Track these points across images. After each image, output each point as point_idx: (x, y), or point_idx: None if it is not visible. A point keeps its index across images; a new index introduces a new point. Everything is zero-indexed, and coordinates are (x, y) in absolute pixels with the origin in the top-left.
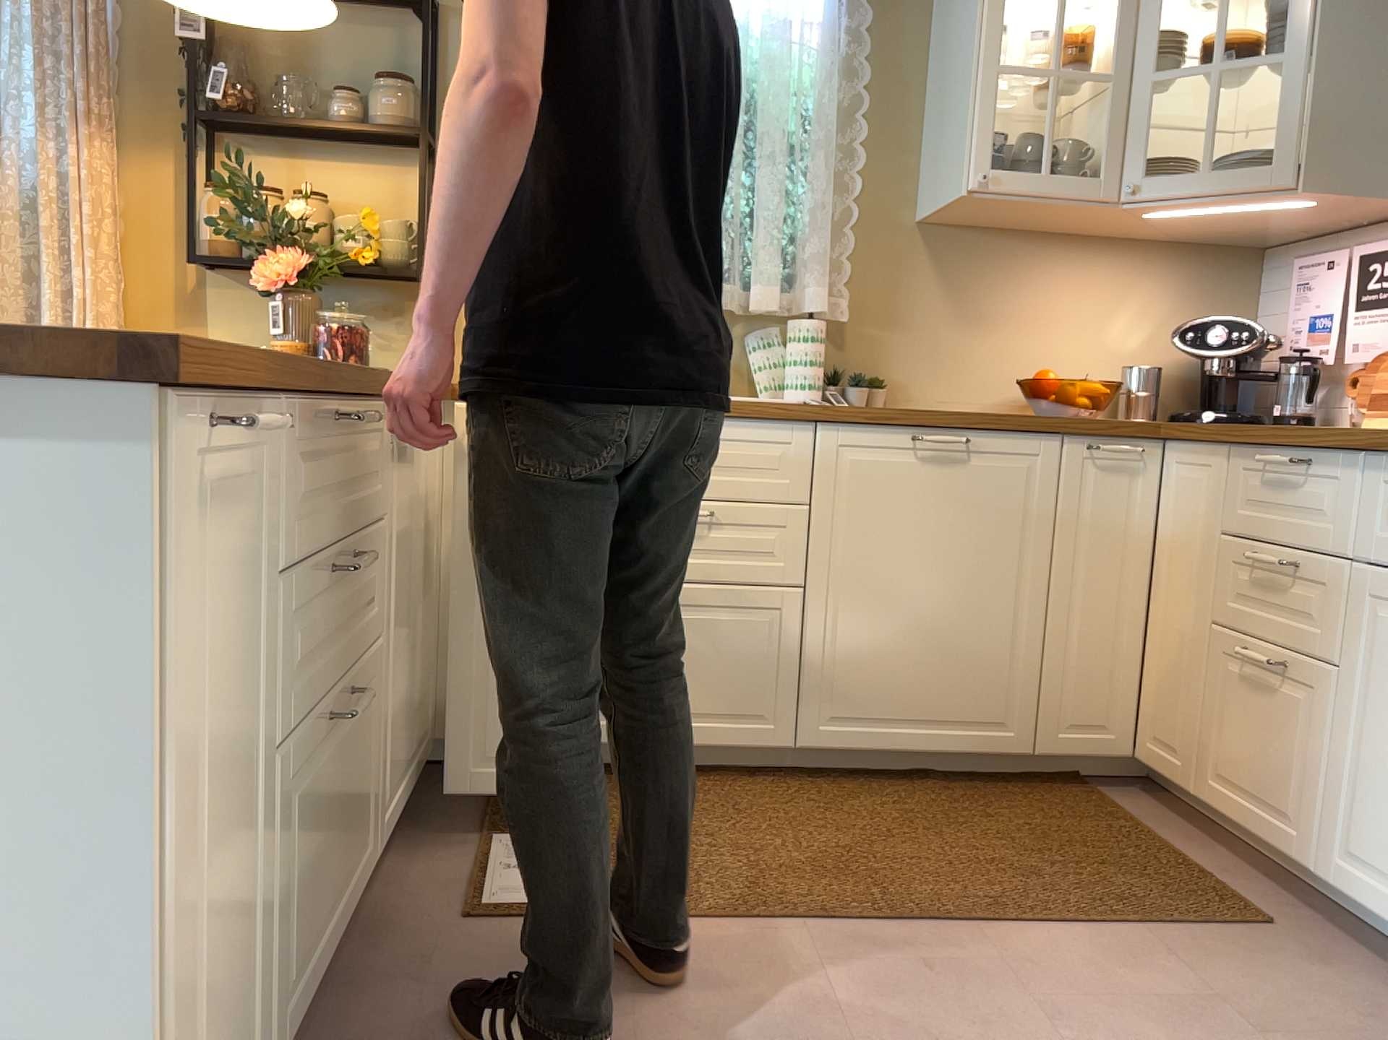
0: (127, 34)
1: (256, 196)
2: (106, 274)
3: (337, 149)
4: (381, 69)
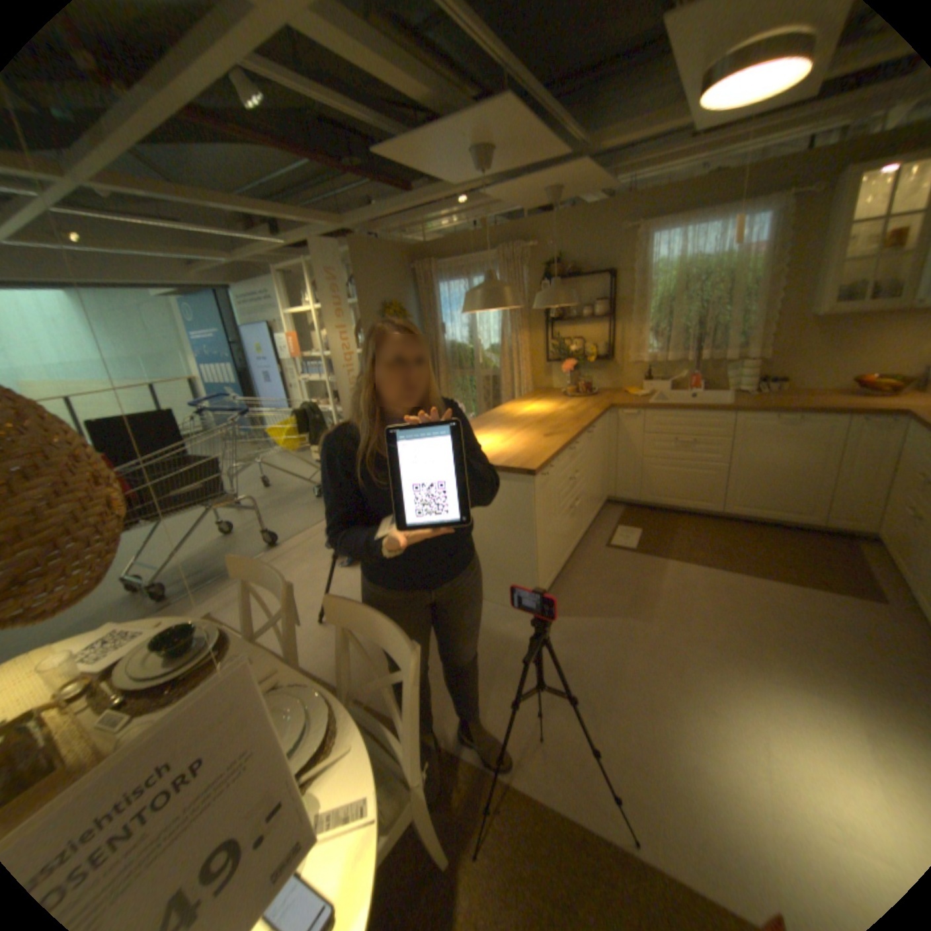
0: (527, 298)
1: (560, 344)
2: (524, 366)
3: (583, 320)
4: (596, 293)
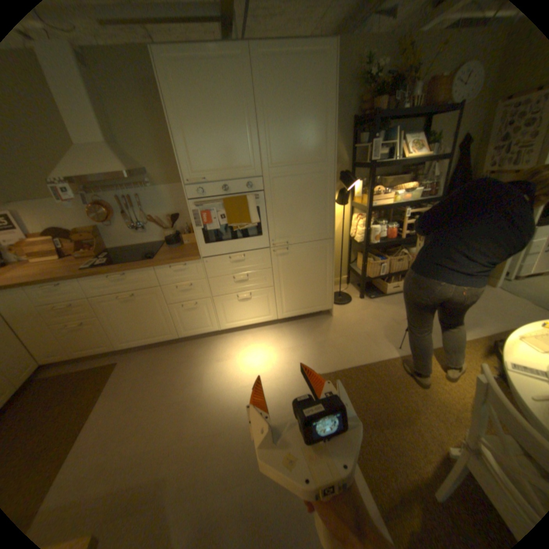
0: None
1: None
2: None
3: None
4: None
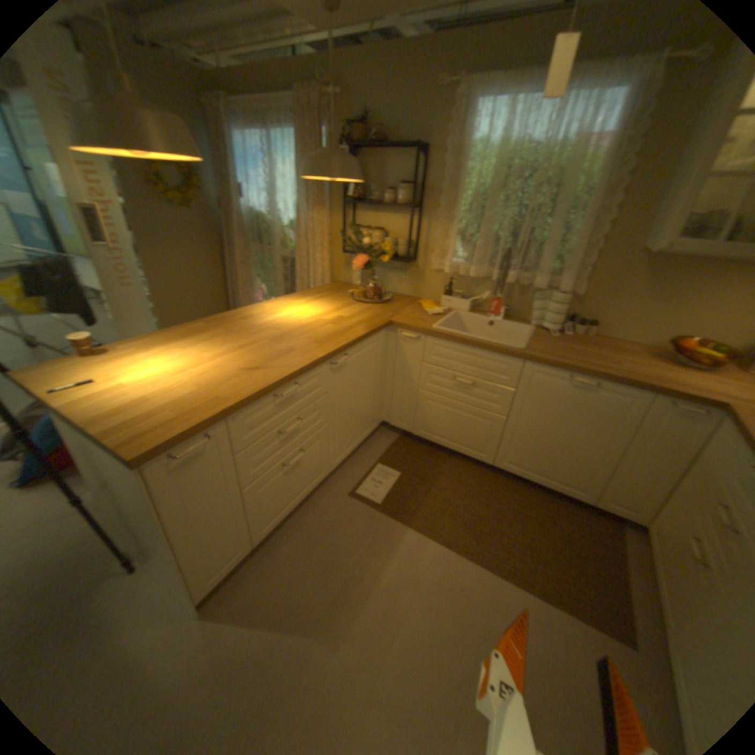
0: None
1: (357, 233)
2: (324, 253)
3: (389, 207)
4: (406, 174)
